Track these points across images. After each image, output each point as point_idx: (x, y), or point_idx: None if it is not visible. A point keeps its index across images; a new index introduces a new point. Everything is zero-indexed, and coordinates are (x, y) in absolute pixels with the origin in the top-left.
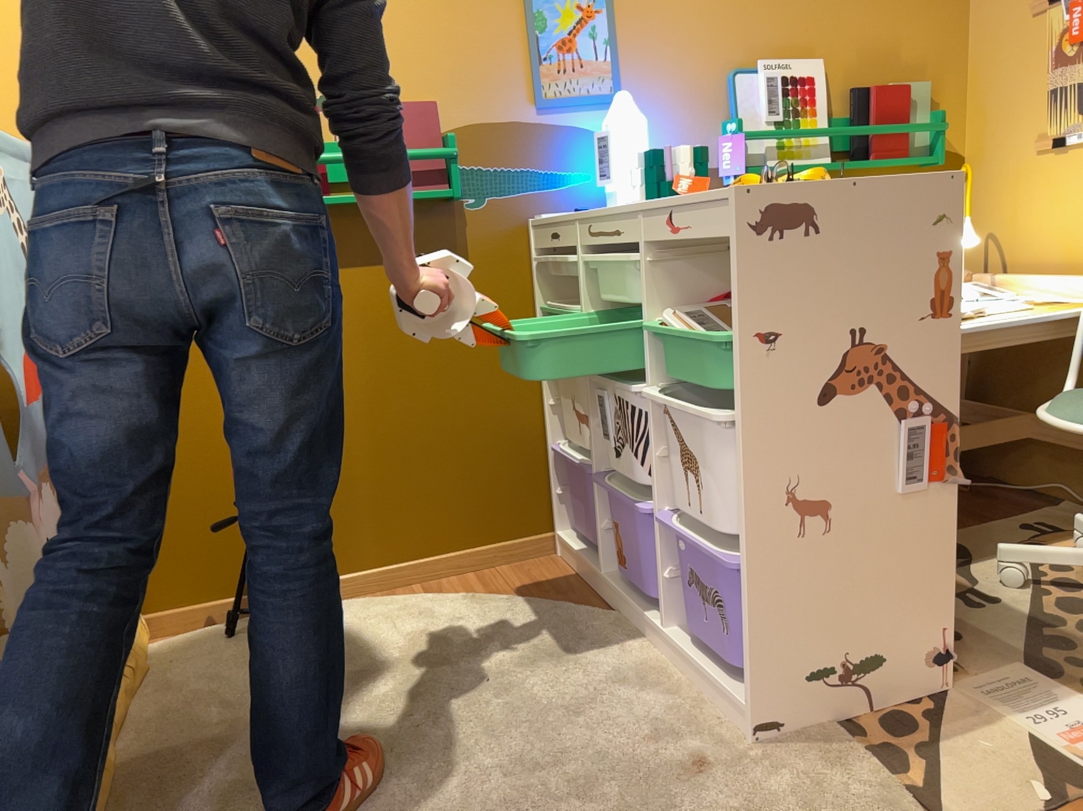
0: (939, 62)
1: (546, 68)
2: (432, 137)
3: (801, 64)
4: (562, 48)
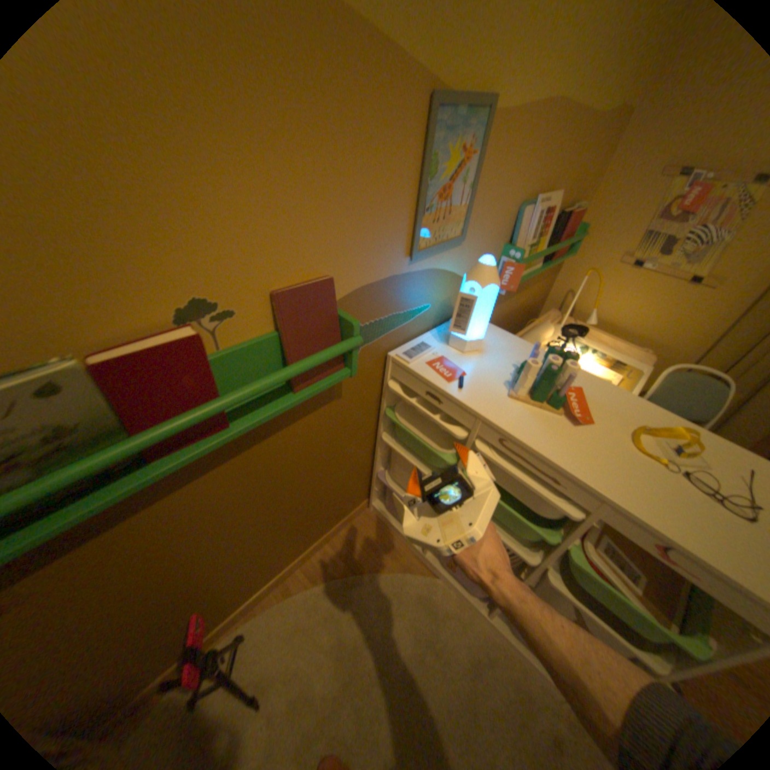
0: (595, 183)
1: (426, 218)
2: (331, 319)
3: (555, 193)
4: (443, 193)
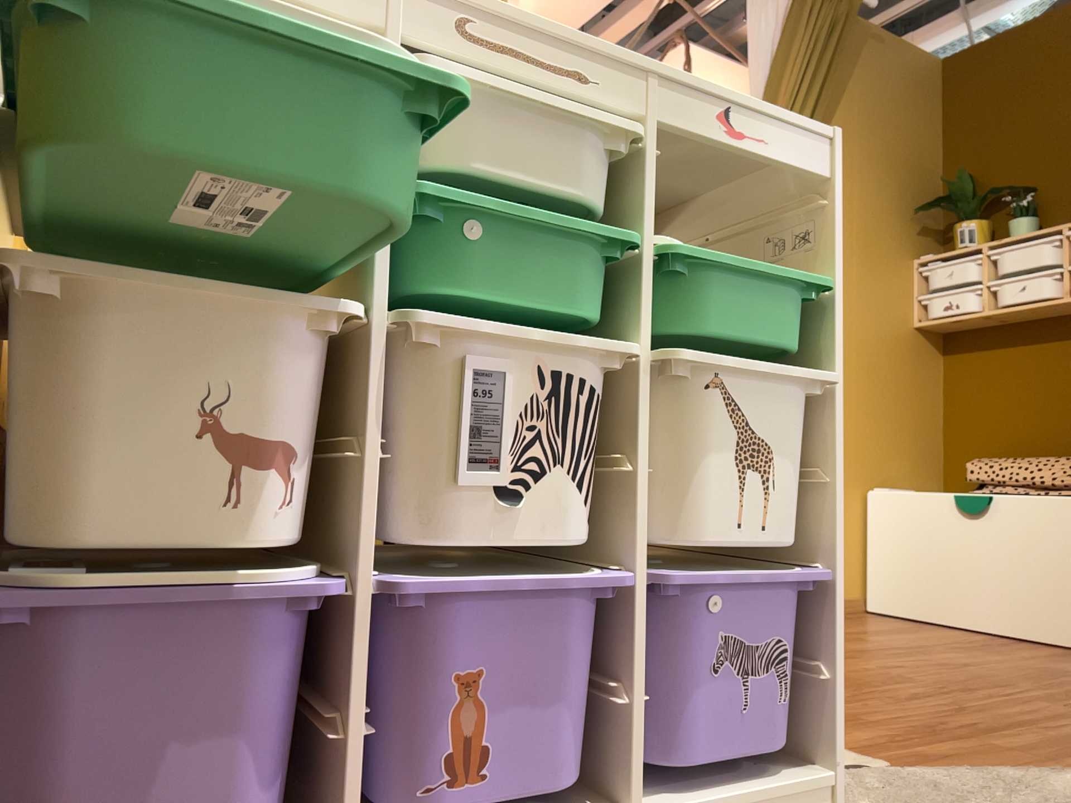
0: None
1: None
2: None
3: None
4: None
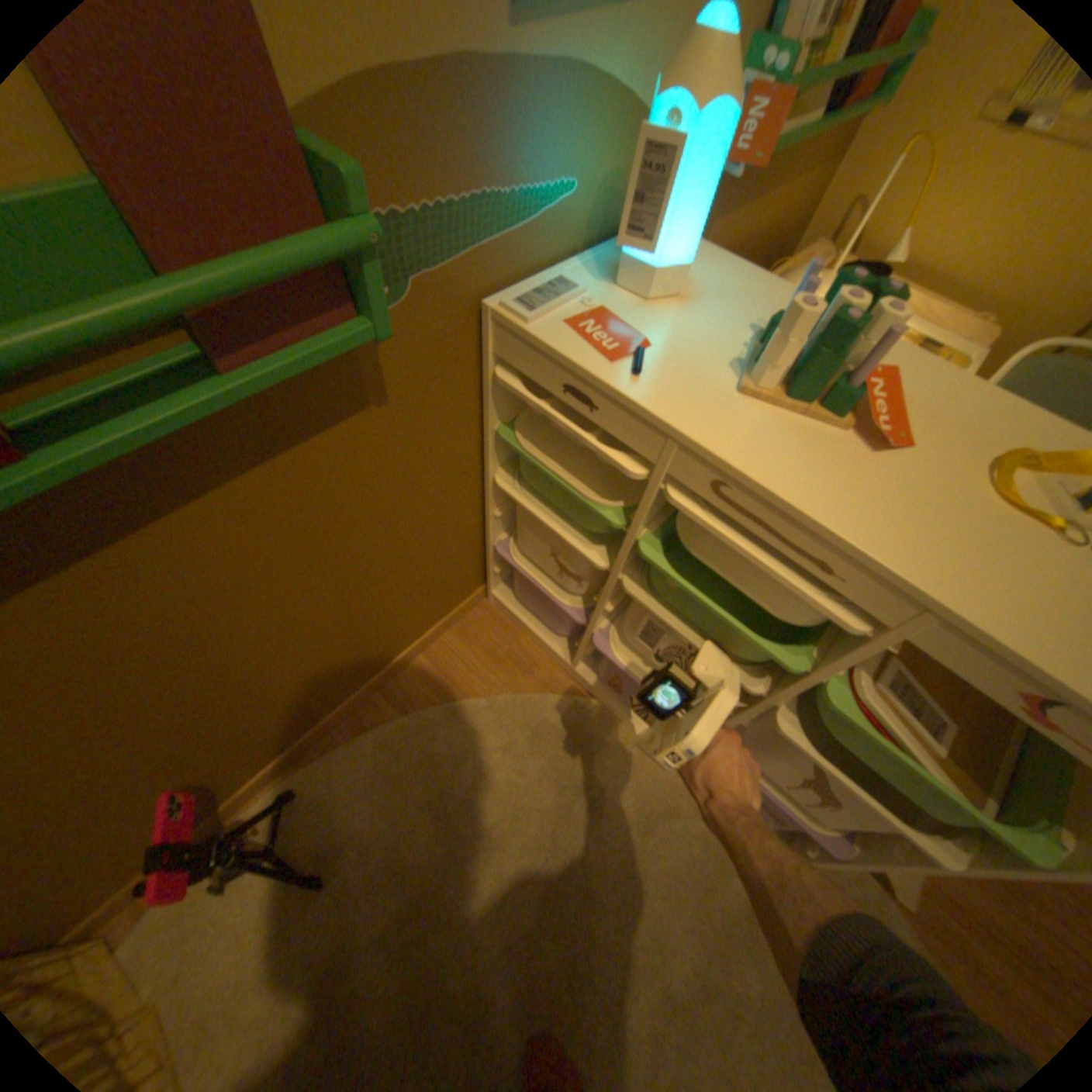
0: None
1: None
2: (279, 155)
3: None
4: None
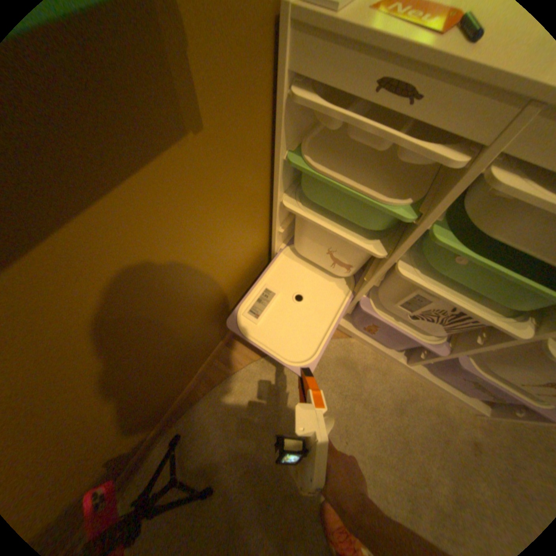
0: None
1: None
2: None
3: None
4: None
